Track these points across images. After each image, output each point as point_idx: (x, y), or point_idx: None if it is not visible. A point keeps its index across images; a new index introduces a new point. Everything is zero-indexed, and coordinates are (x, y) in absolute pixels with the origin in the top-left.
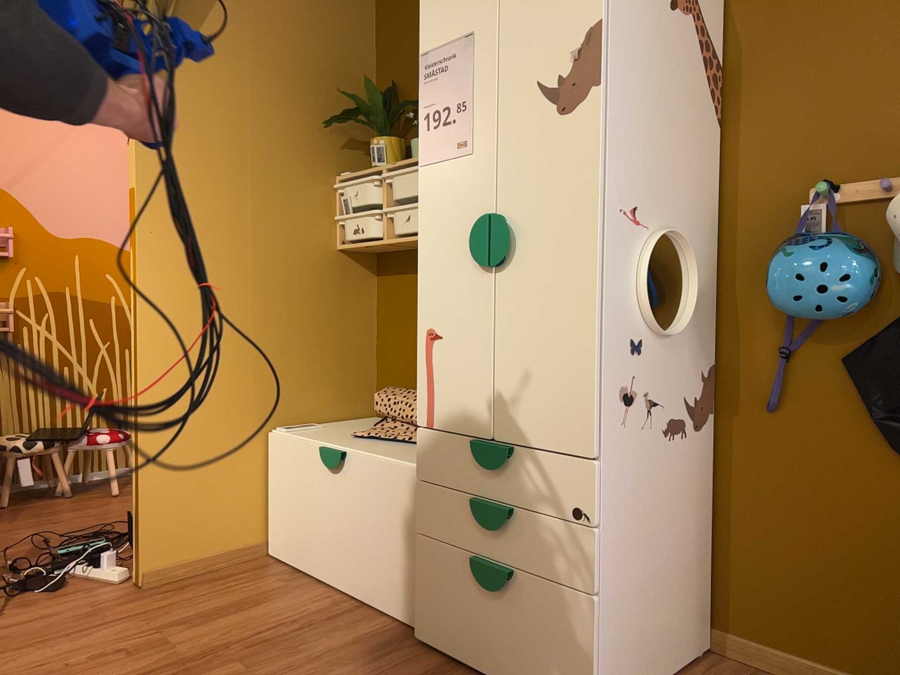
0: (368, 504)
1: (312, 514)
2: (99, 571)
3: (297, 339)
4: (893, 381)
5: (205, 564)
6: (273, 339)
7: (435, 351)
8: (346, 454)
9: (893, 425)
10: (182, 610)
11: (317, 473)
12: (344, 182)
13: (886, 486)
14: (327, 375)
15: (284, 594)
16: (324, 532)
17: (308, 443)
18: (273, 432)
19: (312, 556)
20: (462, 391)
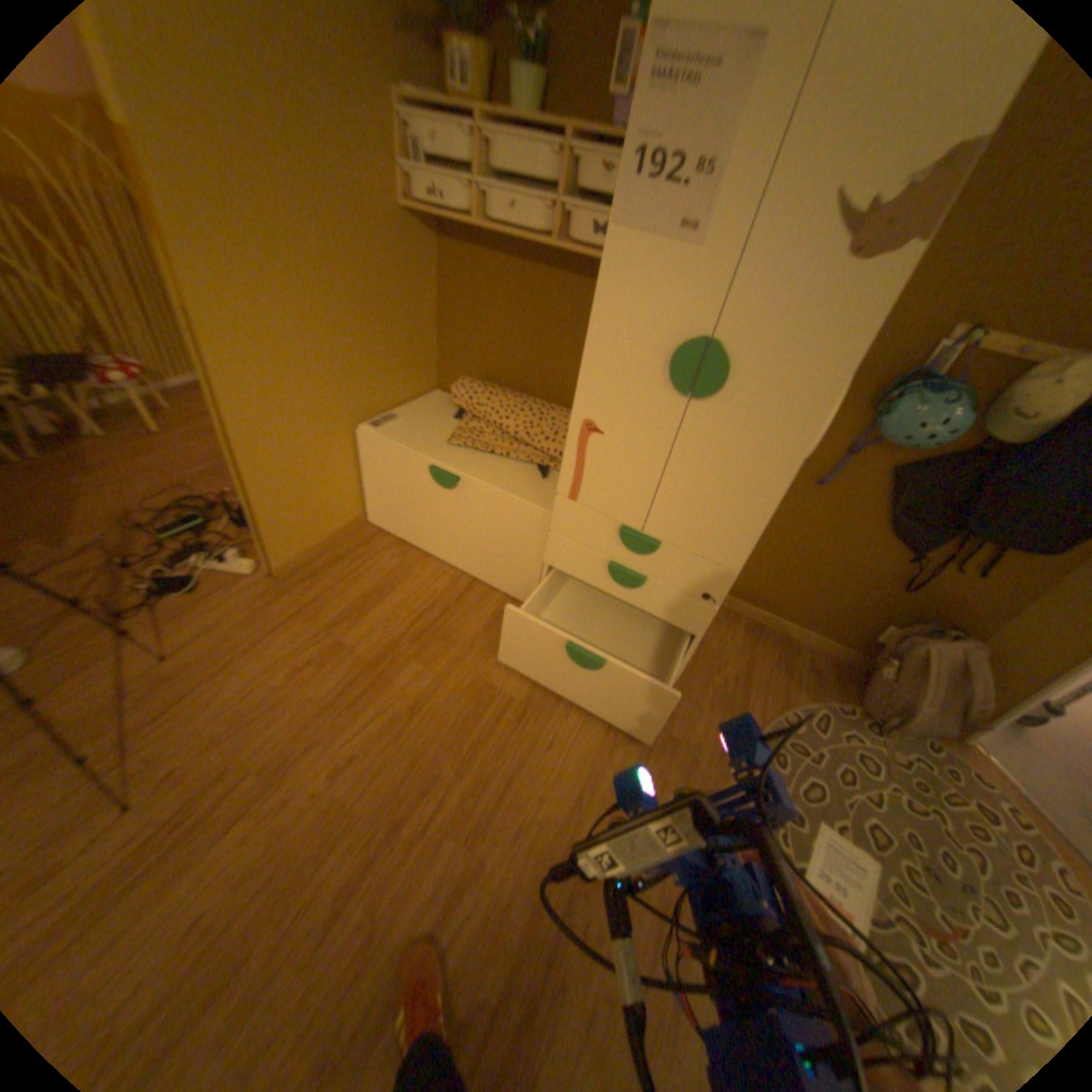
0: (486, 522)
1: (421, 511)
2: (224, 559)
3: (371, 331)
4: (924, 496)
5: (325, 546)
6: (350, 337)
7: (592, 444)
8: (463, 481)
9: (903, 520)
10: (336, 604)
11: (427, 484)
12: (404, 104)
13: (872, 546)
14: (400, 361)
15: (410, 574)
16: (435, 527)
17: (413, 457)
18: (365, 433)
19: (422, 538)
20: (616, 486)
